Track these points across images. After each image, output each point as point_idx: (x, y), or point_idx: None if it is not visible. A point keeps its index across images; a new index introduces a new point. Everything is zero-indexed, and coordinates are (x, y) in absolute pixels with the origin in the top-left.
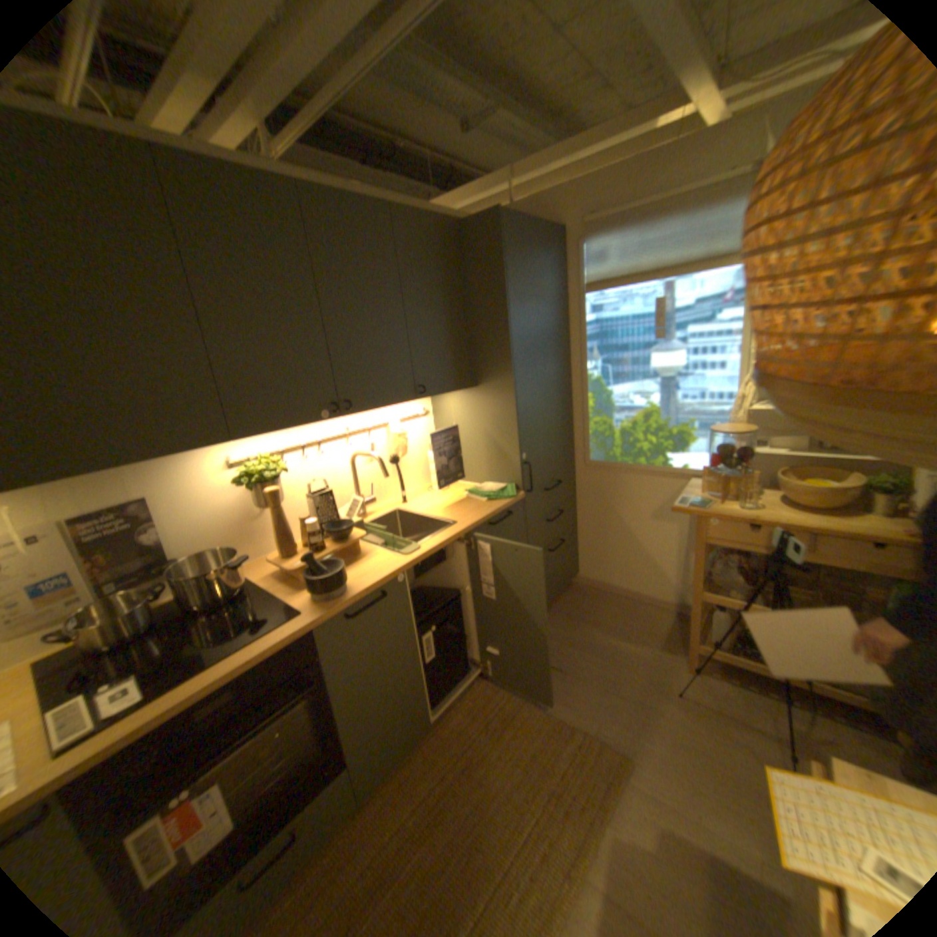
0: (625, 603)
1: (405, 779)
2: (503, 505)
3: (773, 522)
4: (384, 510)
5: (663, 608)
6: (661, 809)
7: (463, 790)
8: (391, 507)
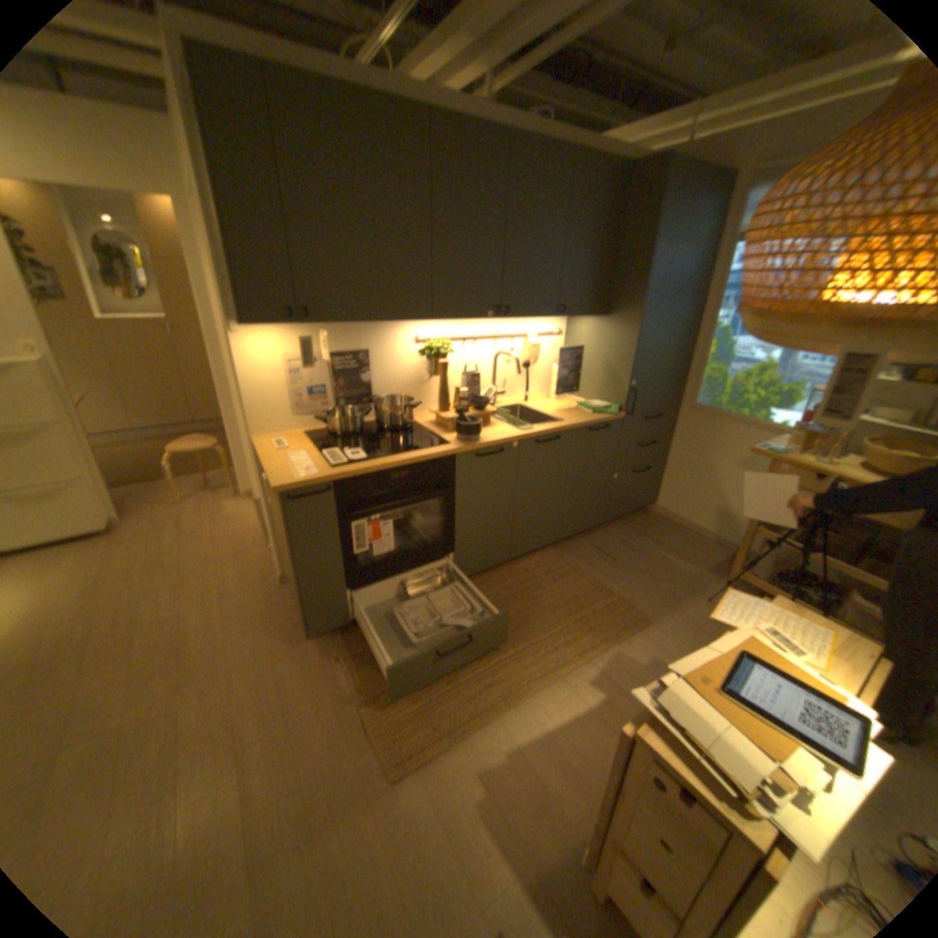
0: (690, 535)
1: (484, 582)
2: (603, 419)
3: (837, 475)
4: (507, 404)
5: (723, 546)
6: (660, 650)
7: (522, 599)
8: (513, 403)
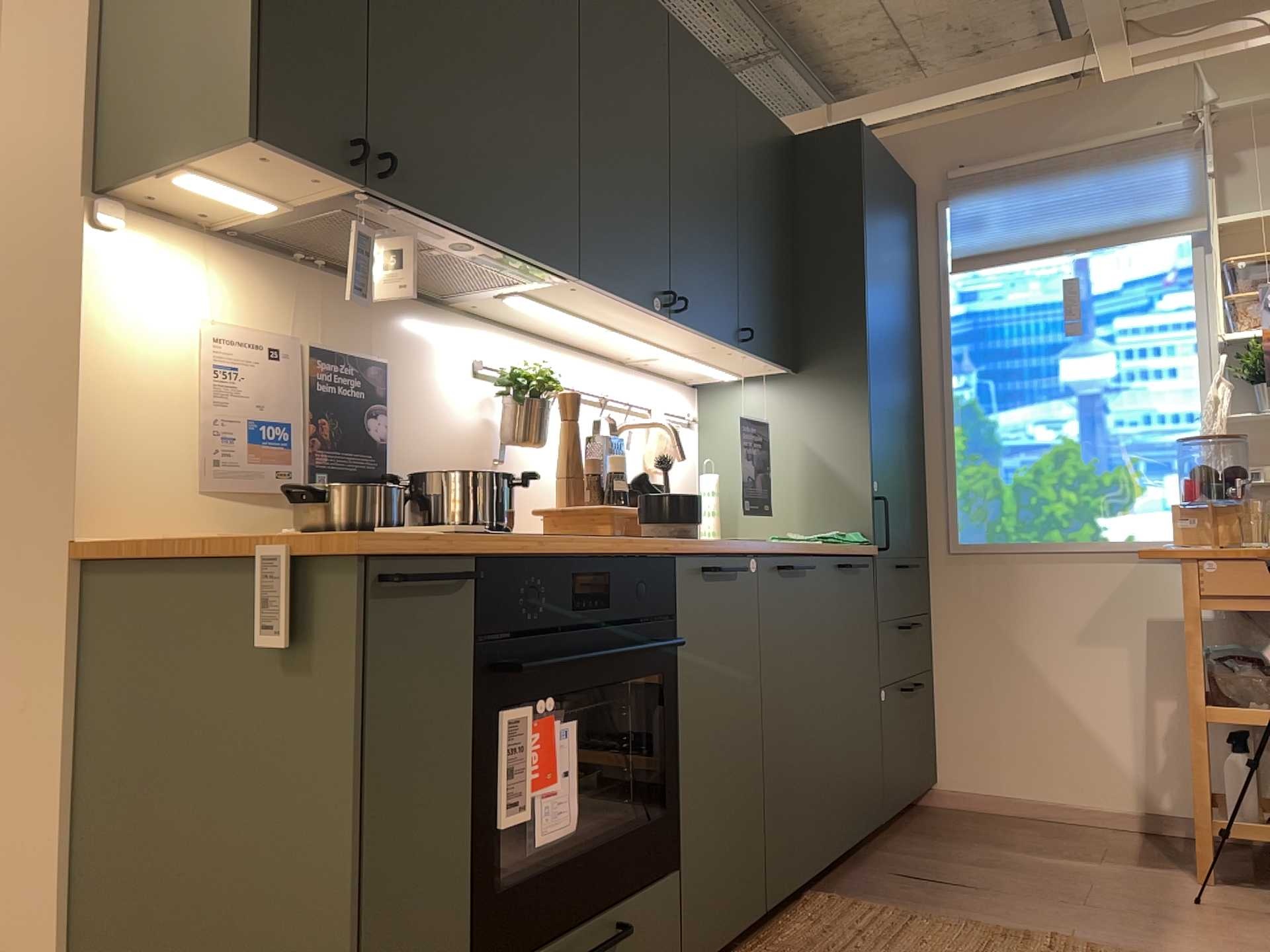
0: (1042, 823)
1: None
2: (855, 550)
3: None
4: None
5: (1116, 825)
6: None
7: None
8: None
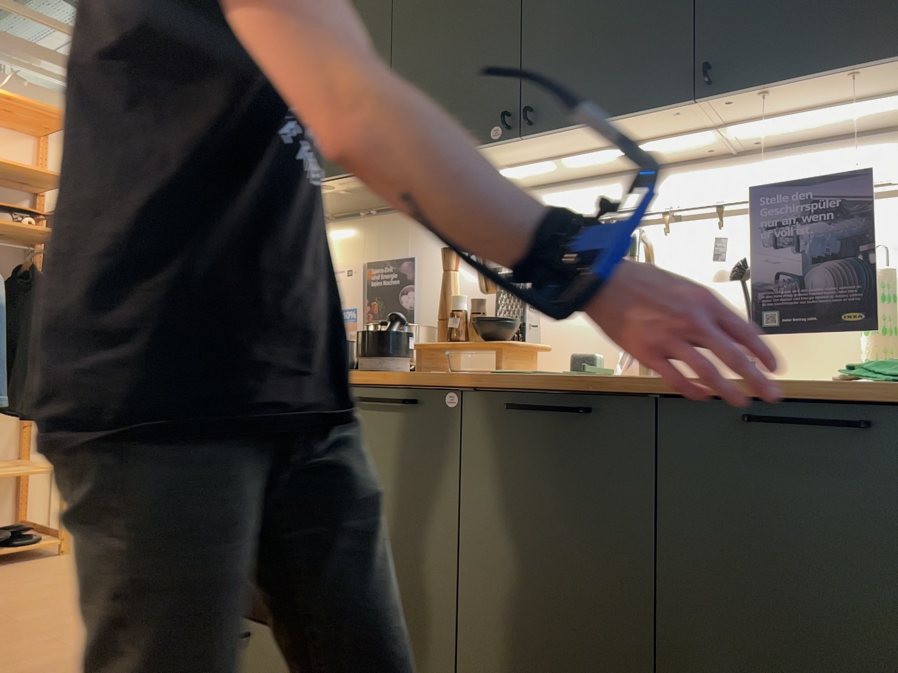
0: None
1: None
2: (860, 392)
3: None
4: None
5: None
6: None
7: None
8: None
